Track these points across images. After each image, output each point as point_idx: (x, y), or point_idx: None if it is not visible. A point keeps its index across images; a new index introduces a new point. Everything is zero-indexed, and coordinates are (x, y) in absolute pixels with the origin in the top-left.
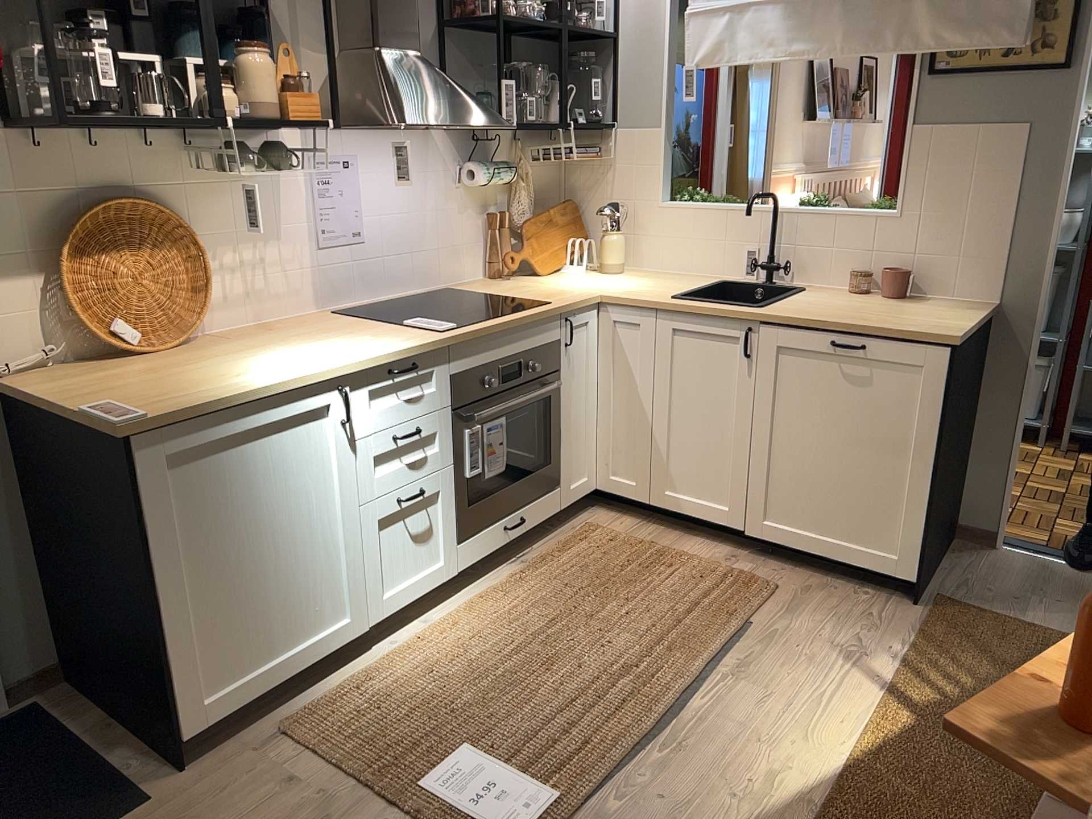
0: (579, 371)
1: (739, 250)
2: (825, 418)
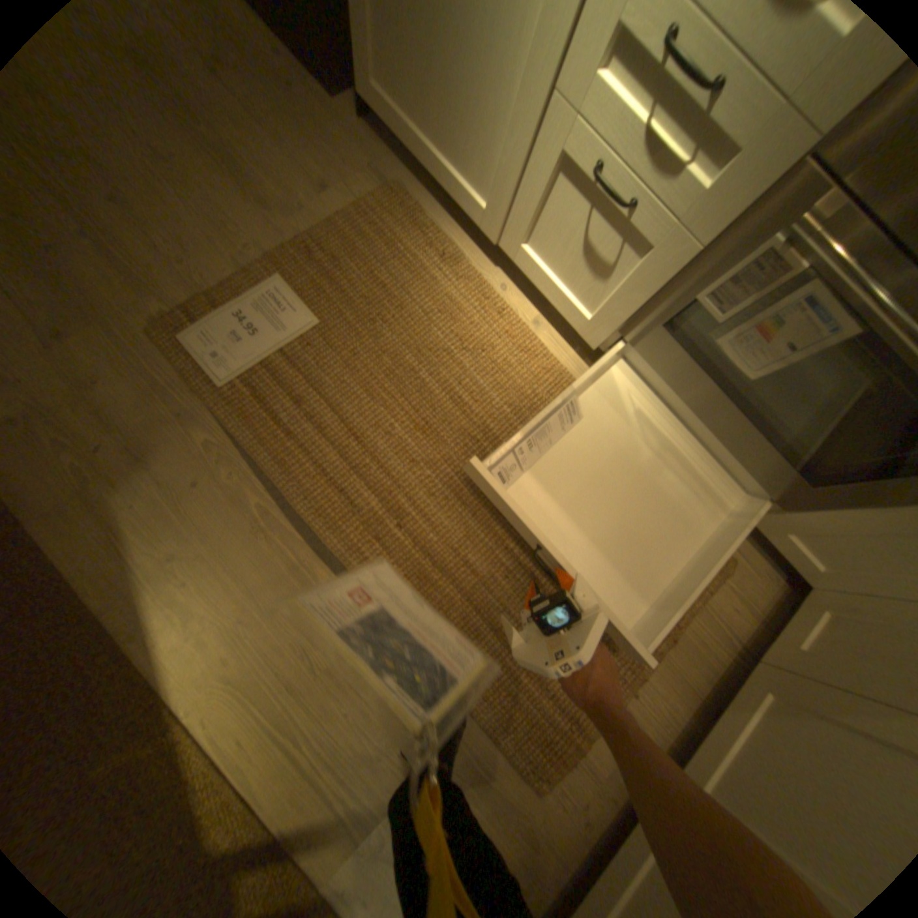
0: None
1: None
2: None
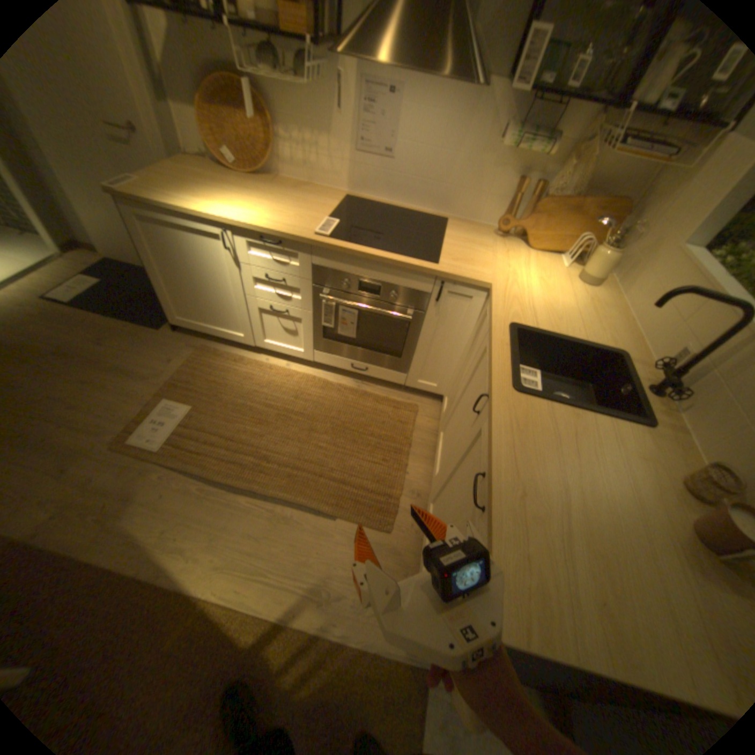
0: (448, 324)
1: (682, 341)
2: (459, 509)
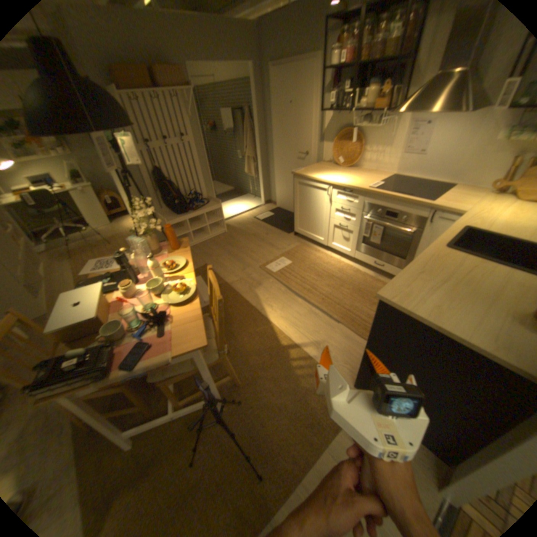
0: (437, 238)
1: None
2: None
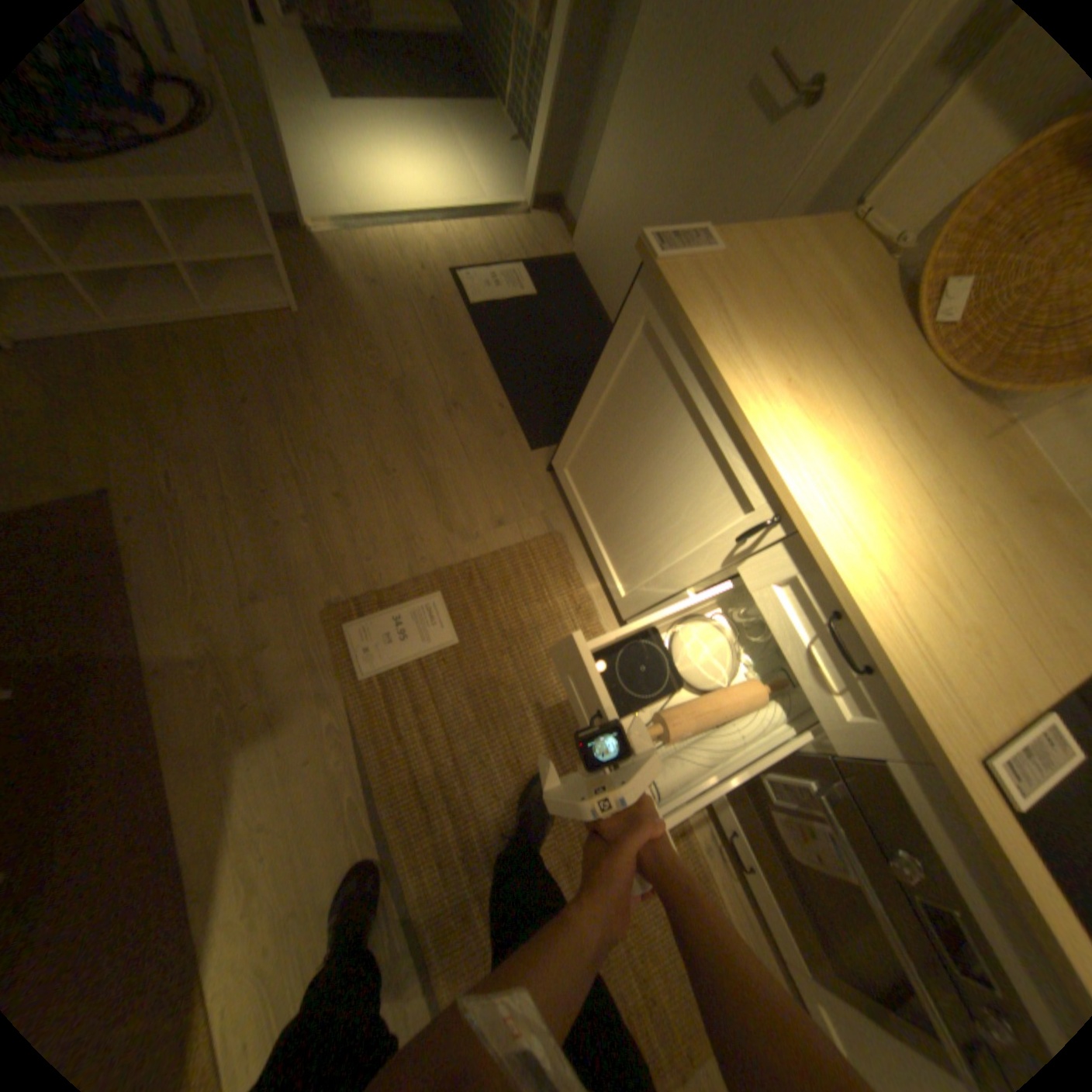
0: None
1: None
2: None
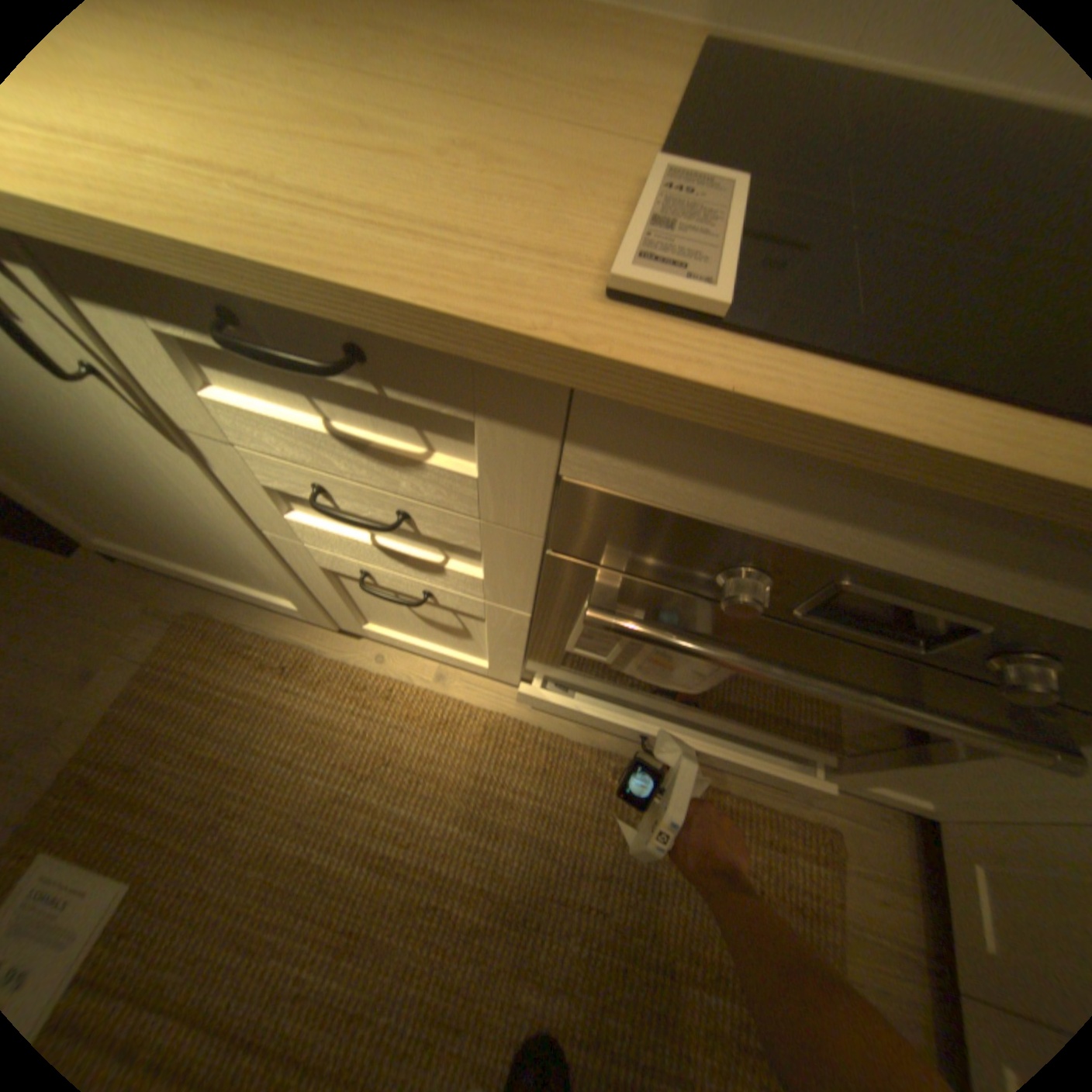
0: None
1: None
2: None
